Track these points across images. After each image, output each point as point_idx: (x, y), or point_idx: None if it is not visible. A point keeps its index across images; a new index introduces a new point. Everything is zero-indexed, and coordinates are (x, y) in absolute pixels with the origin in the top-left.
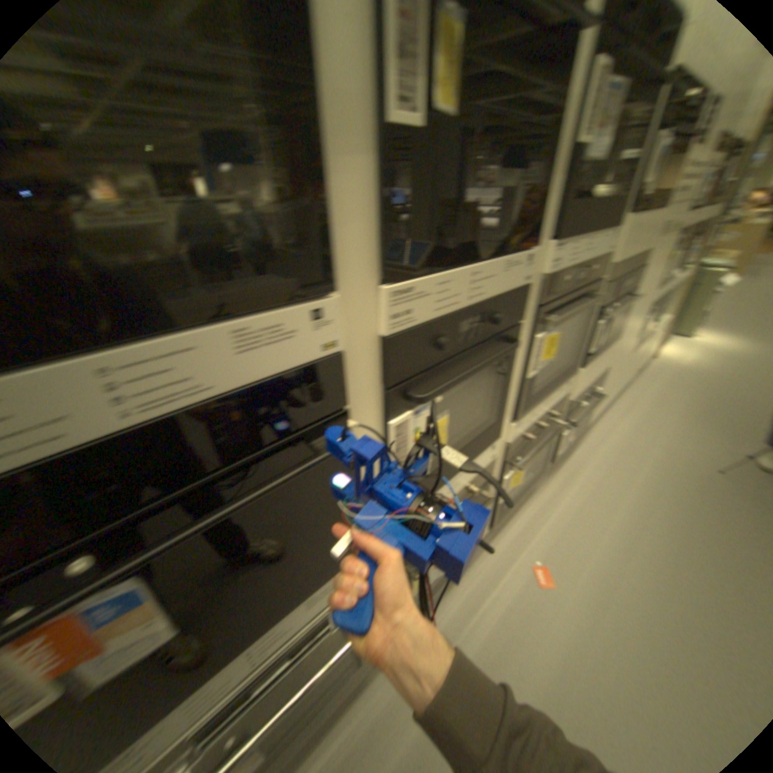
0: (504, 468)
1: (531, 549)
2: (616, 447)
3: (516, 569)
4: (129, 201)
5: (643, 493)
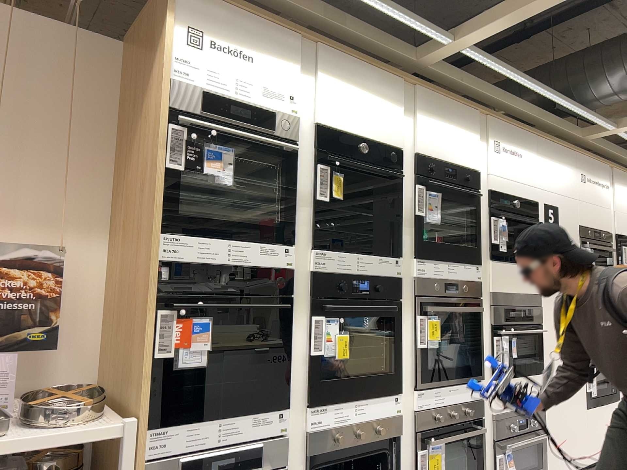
0: (415, 439)
1: None
2: None
3: None
4: (242, 210)
5: None
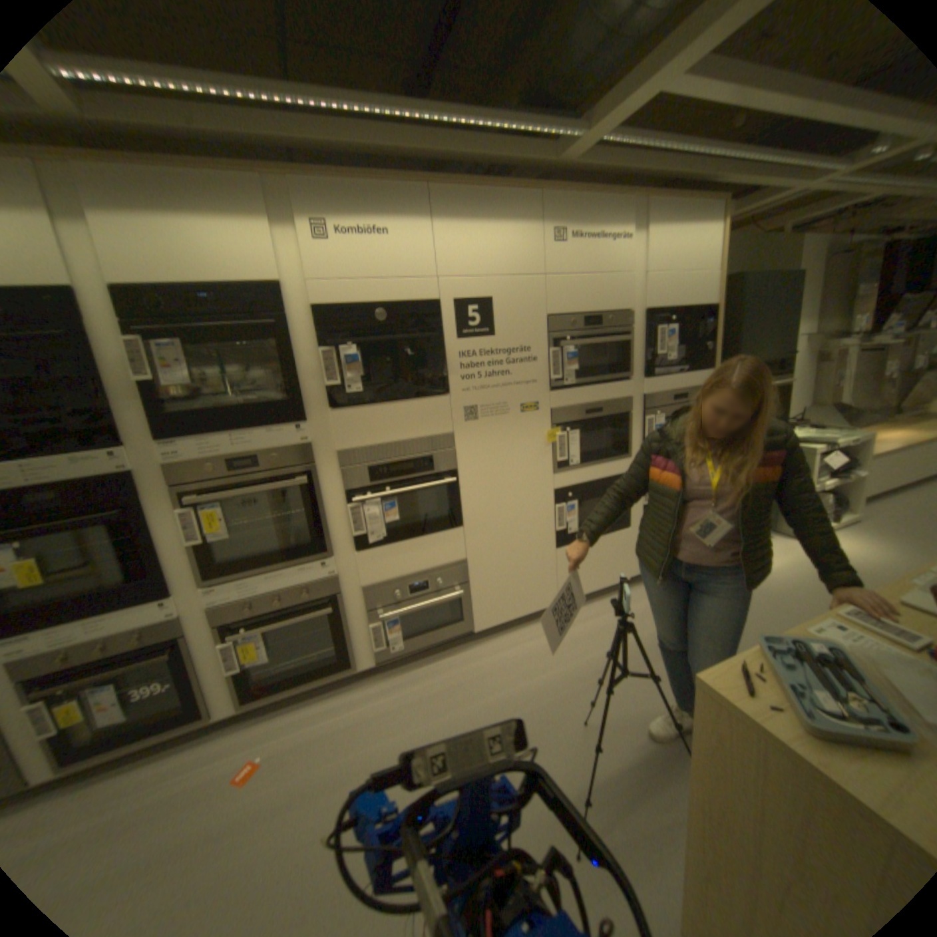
0: (213, 636)
1: (271, 745)
2: (498, 664)
3: (235, 759)
4: None
5: (457, 722)
